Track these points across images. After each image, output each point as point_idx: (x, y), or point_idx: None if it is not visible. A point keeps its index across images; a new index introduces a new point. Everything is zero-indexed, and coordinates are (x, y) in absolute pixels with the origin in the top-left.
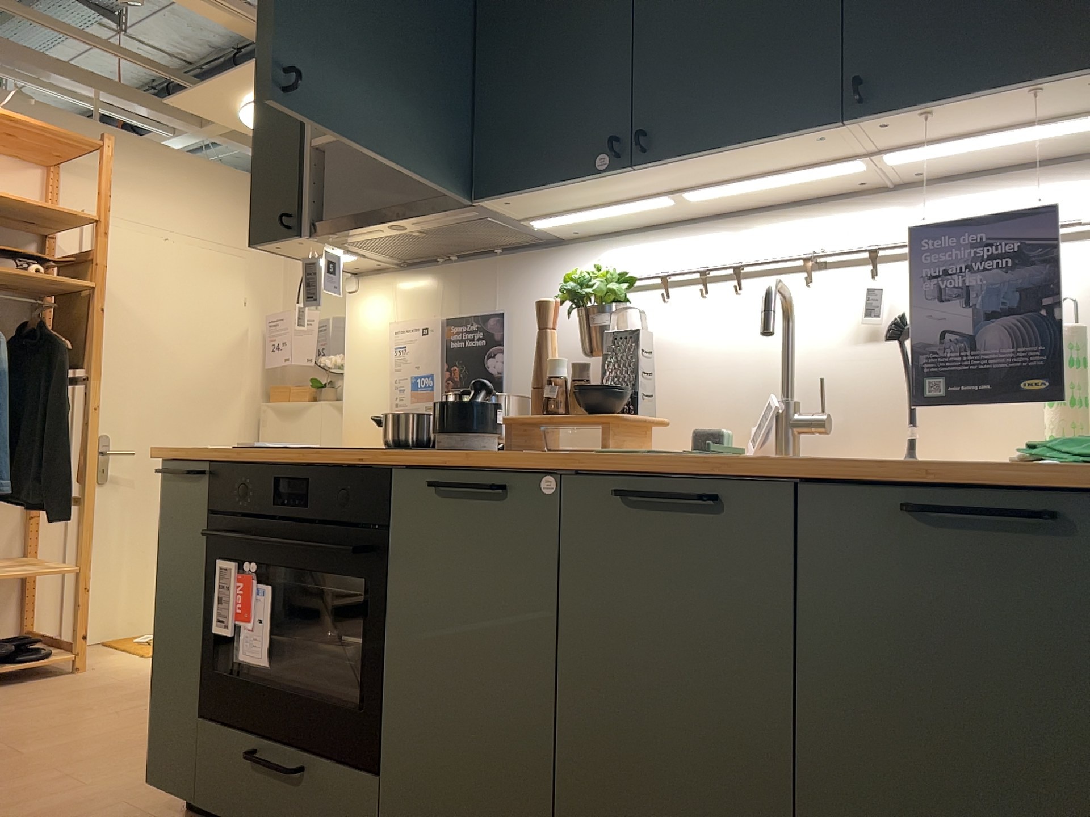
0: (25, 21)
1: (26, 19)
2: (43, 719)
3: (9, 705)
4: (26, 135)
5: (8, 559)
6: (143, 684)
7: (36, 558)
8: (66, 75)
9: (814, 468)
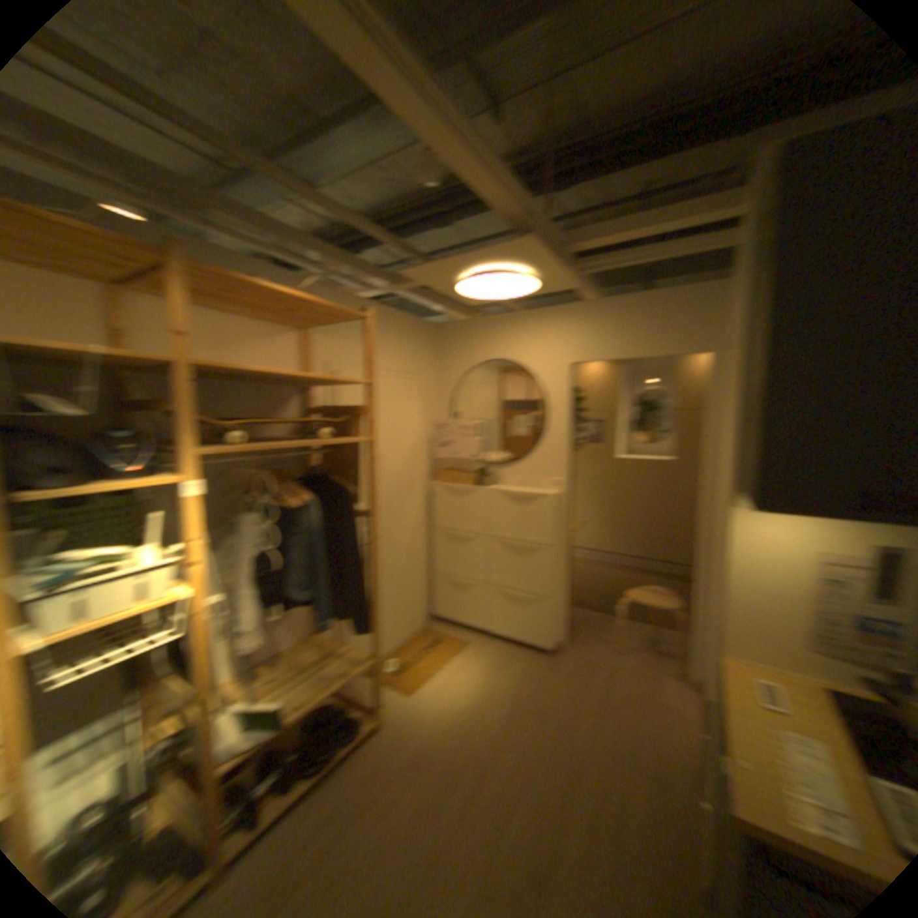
0: (306, 198)
1: (305, 196)
2: (418, 843)
3: (373, 810)
4: (309, 310)
5: (312, 642)
6: (446, 749)
7: (328, 633)
8: (311, 244)
9: None
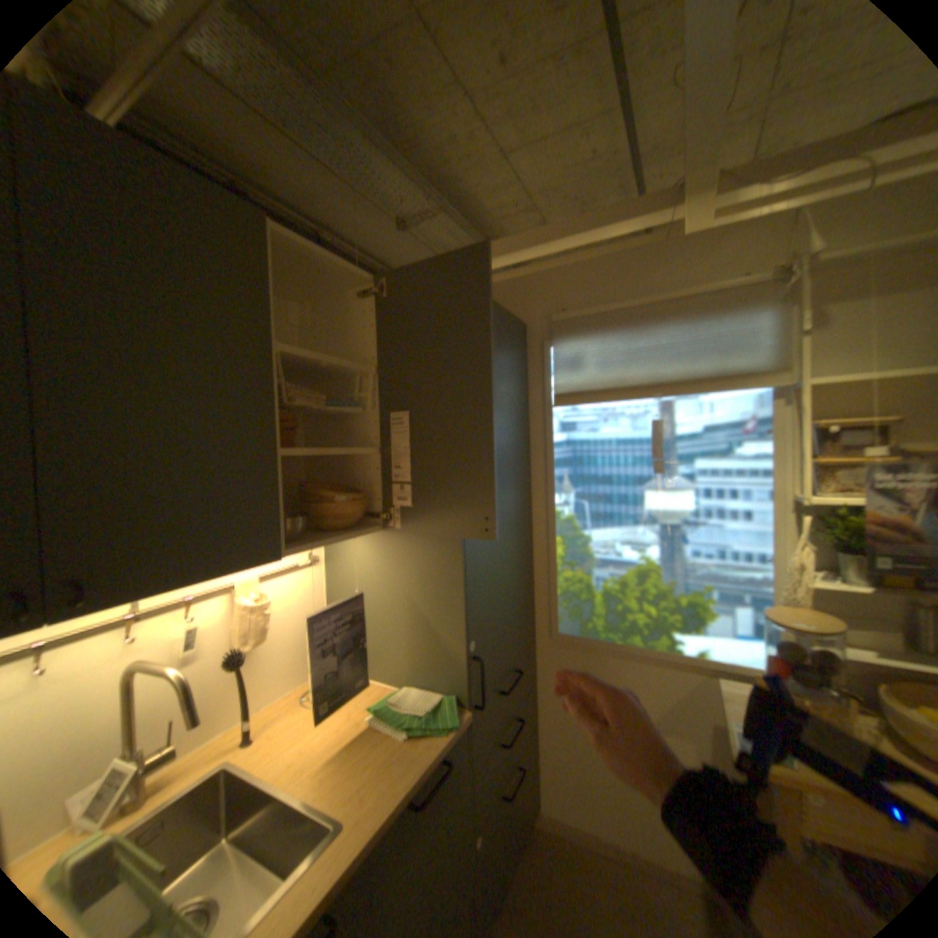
0: None
1: None
2: None
3: None
4: None
5: None
6: None
7: None
8: None
9: (383, 831)
